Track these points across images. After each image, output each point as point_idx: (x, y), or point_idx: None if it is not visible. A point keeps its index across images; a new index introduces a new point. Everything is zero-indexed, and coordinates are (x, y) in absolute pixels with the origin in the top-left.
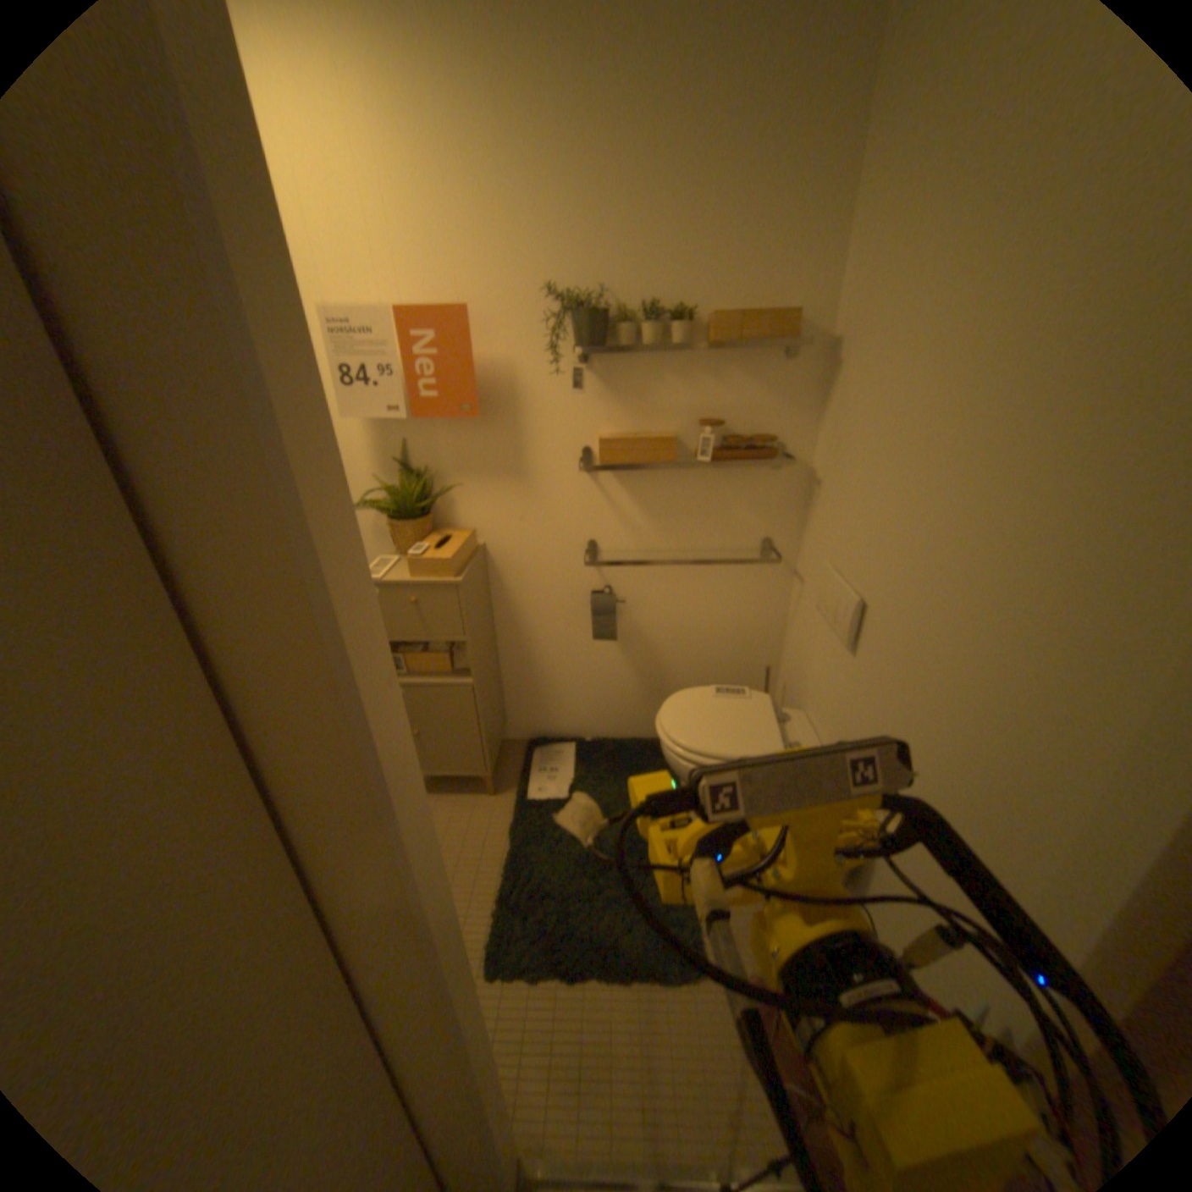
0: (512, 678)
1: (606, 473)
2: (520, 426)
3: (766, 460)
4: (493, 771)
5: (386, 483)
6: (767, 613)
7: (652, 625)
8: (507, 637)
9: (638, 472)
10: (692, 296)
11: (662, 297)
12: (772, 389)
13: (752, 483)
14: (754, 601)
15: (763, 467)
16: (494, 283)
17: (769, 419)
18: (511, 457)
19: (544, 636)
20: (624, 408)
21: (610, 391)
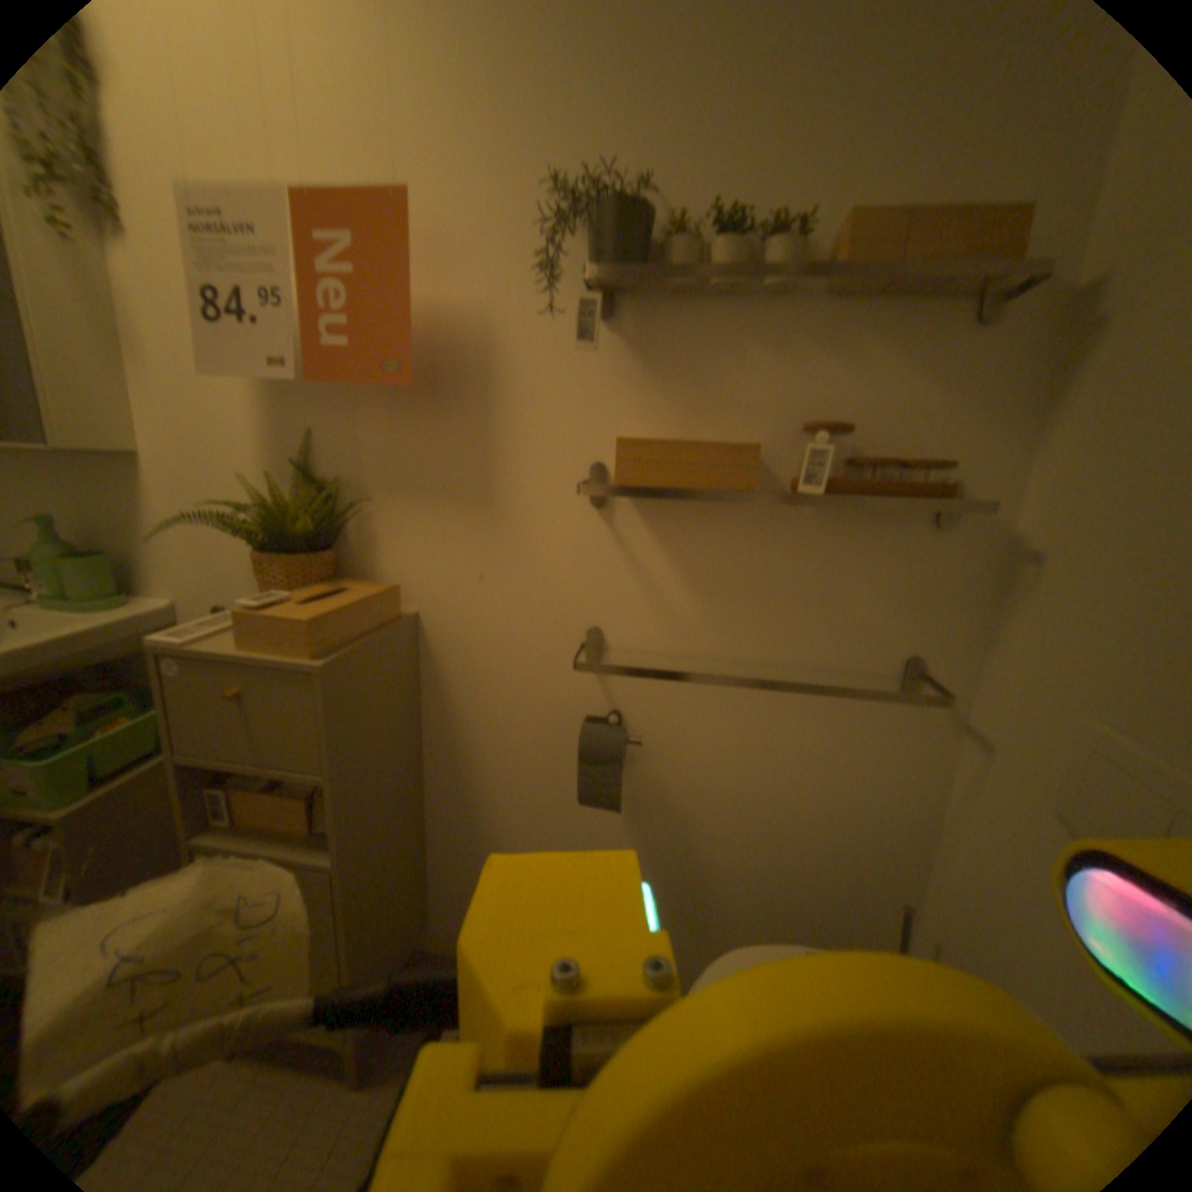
0: (444, 847)
1: (626, 497)
2: (491, 418)
3: (933, 503)
4: (366, 1038)
5: (268, 495)
6: (909, 796)
7: (691, 789)
8: (443, 775)
9: (686, 511)
10: (807, 200)
11: (753, 202)
12: (950, 374)
13: (898, 548)
14: (885, 771)
15: (921, 520)
16: (469, 177)
17: (939, 431)
18: (473, 470)
19: (503, 784)
20: (671, 396)
21: (647, 365)
